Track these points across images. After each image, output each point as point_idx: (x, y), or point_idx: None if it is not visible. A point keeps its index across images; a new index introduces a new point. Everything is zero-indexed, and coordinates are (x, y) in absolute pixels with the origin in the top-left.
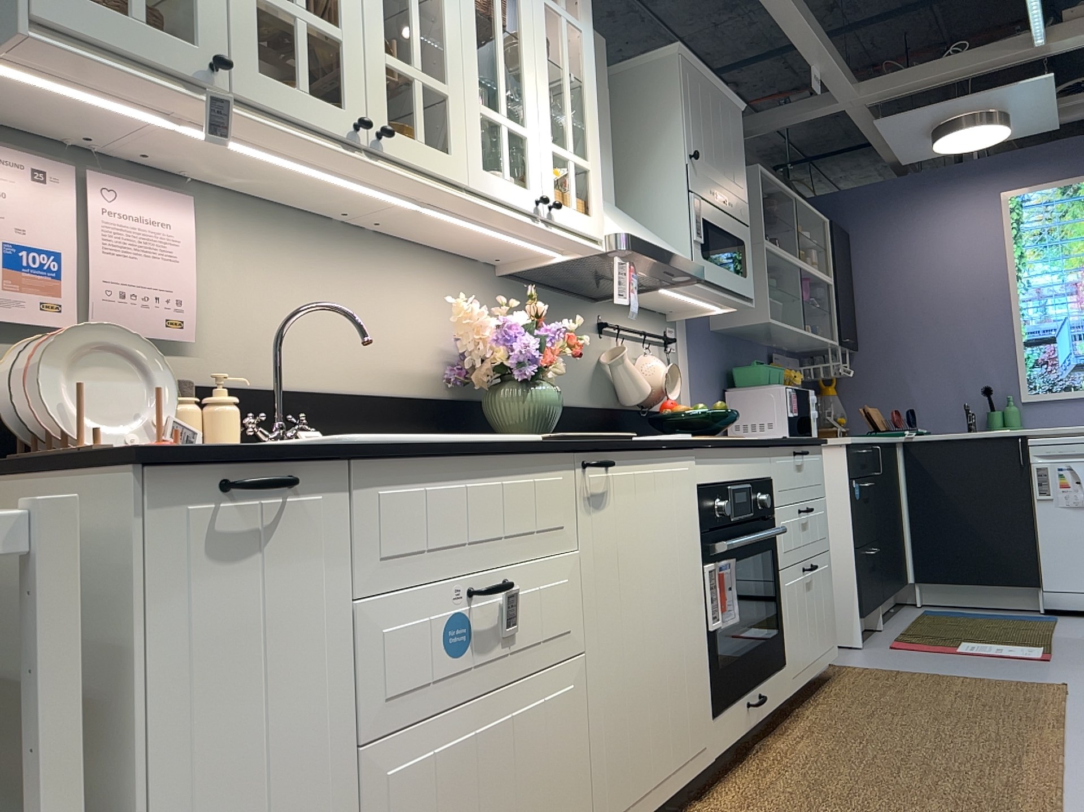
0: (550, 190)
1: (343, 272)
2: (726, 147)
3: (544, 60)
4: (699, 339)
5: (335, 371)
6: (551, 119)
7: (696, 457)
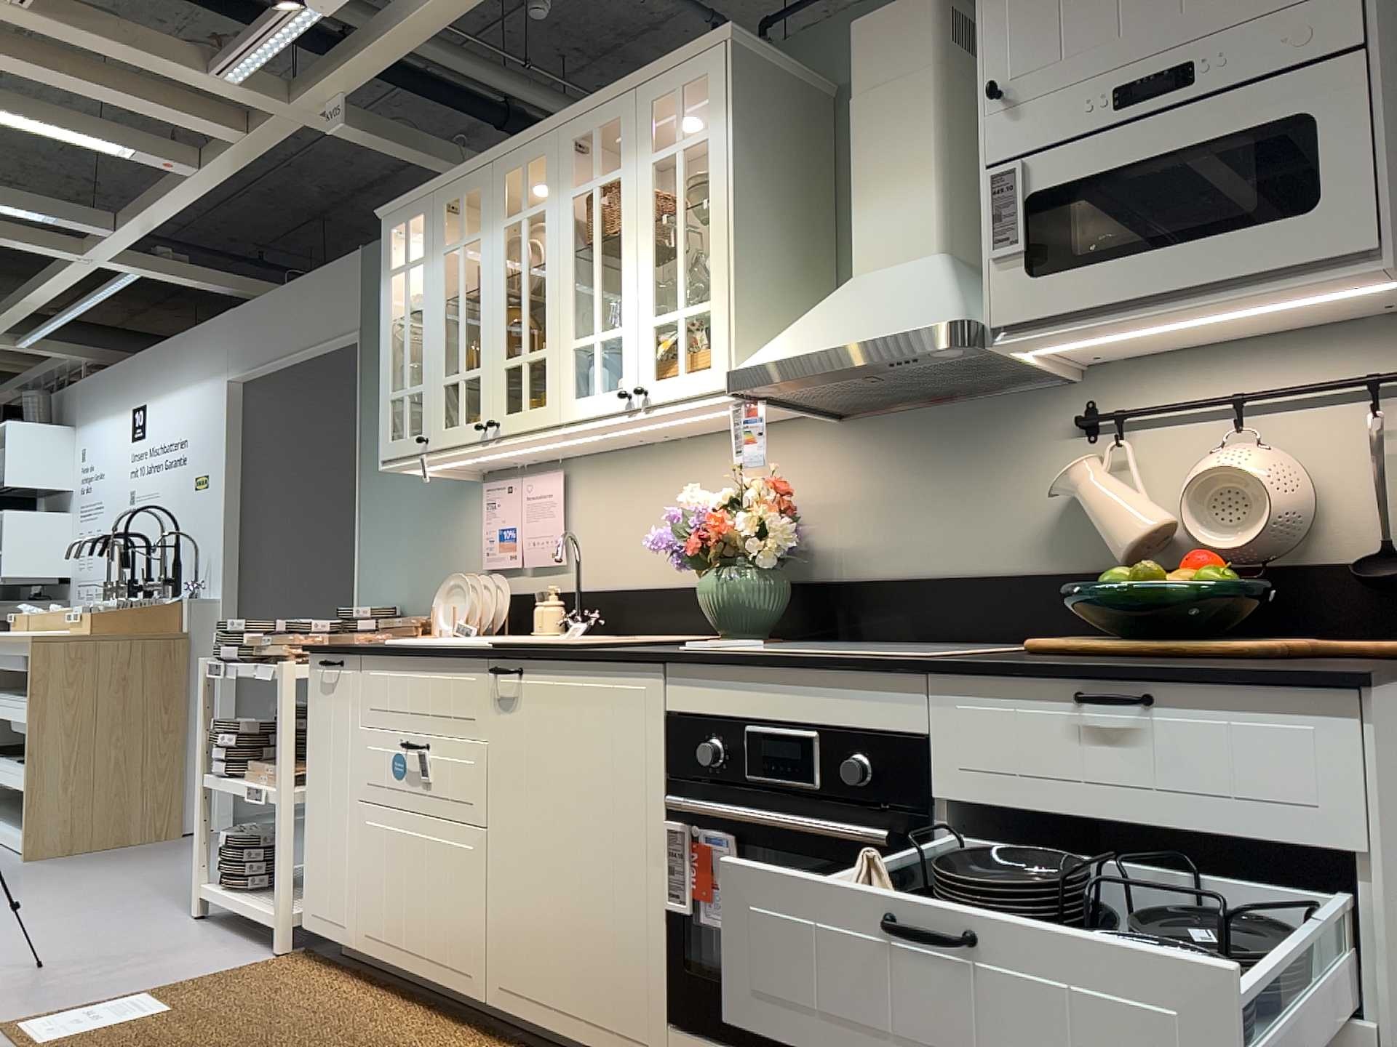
0: (646, 372)
1: (659, 483)
2: None
3: (645, 232)
4: None
5: (651, 570)
6: (652, 291)
7: (665, 676)
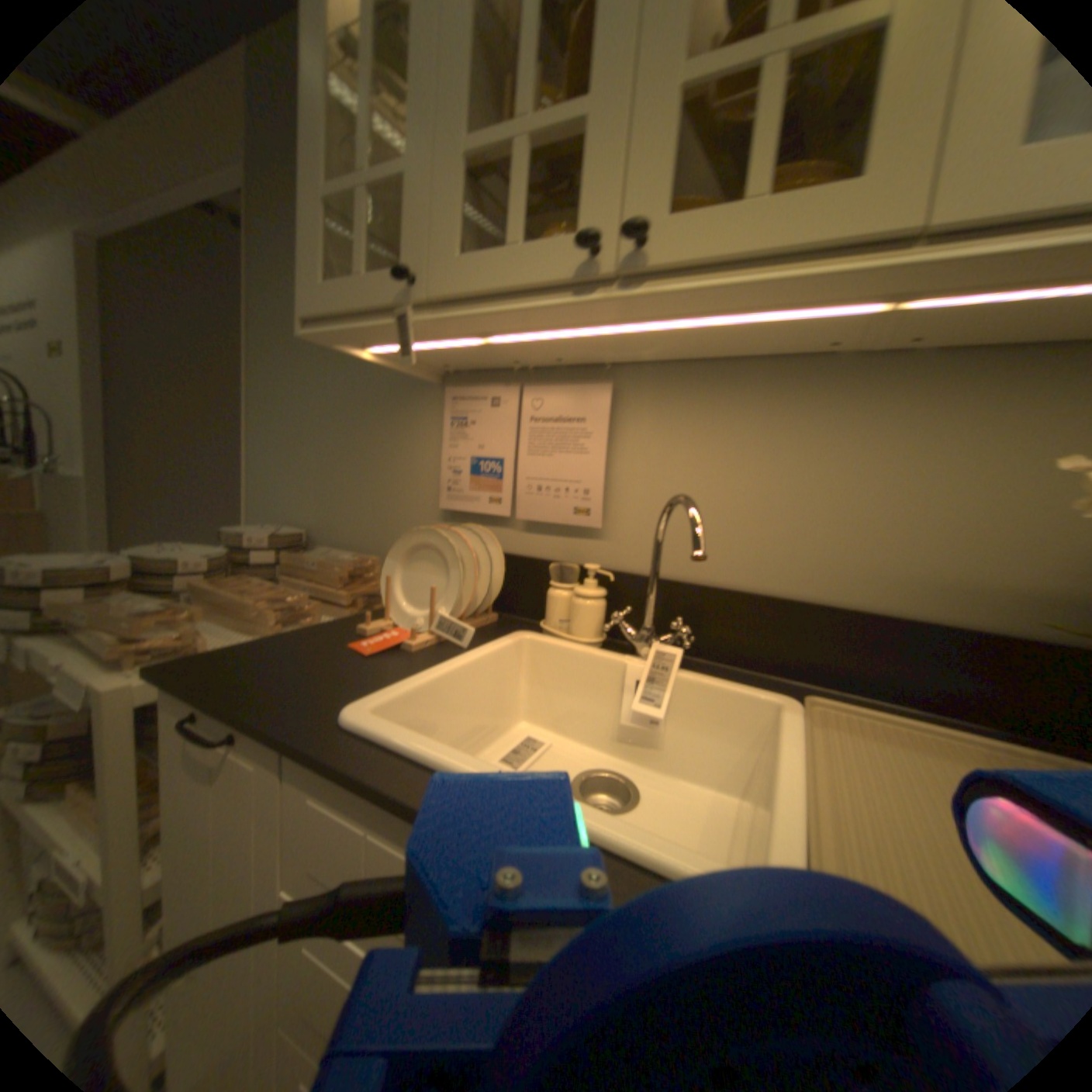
0: None
1: (847, 427)
2: None
3: None
4: None
5: (801, 568)
6: None
7: None
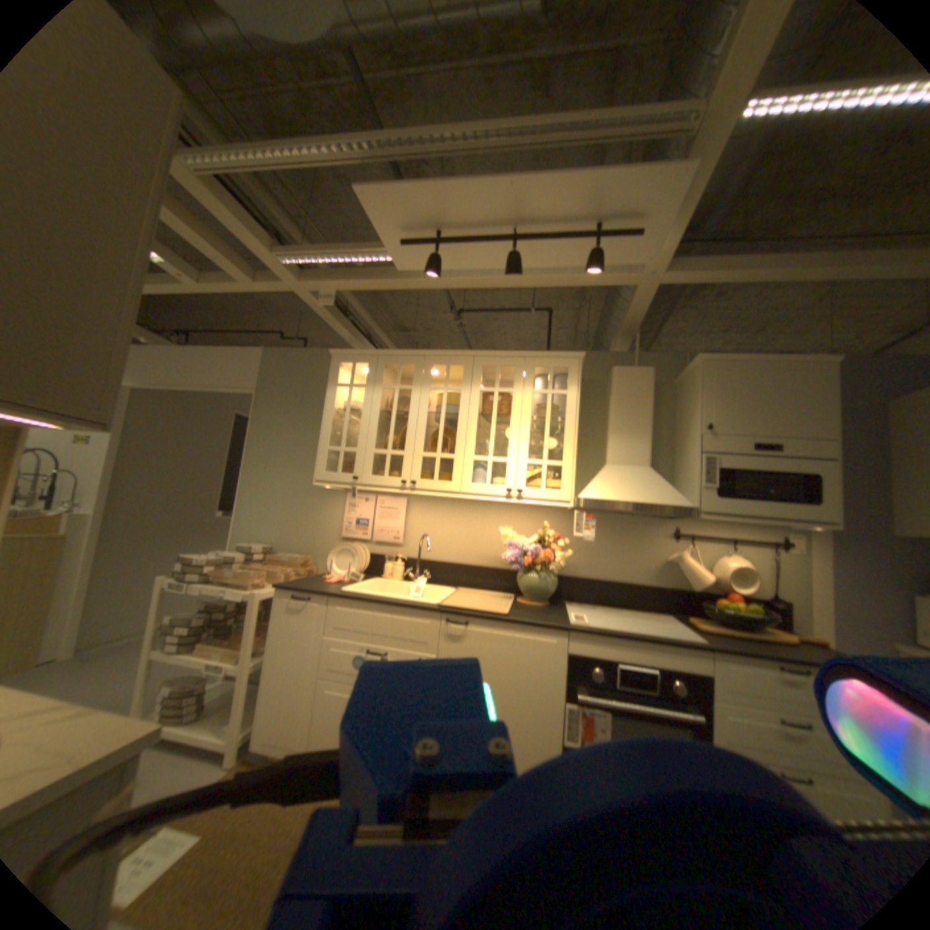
0: (520, 483)
1: (466, 516)
2: (784, 403)
3: (525, 420)
4: (854, 543)
5: (457, 554)
6: (527, 448)
7: (568, 636)
